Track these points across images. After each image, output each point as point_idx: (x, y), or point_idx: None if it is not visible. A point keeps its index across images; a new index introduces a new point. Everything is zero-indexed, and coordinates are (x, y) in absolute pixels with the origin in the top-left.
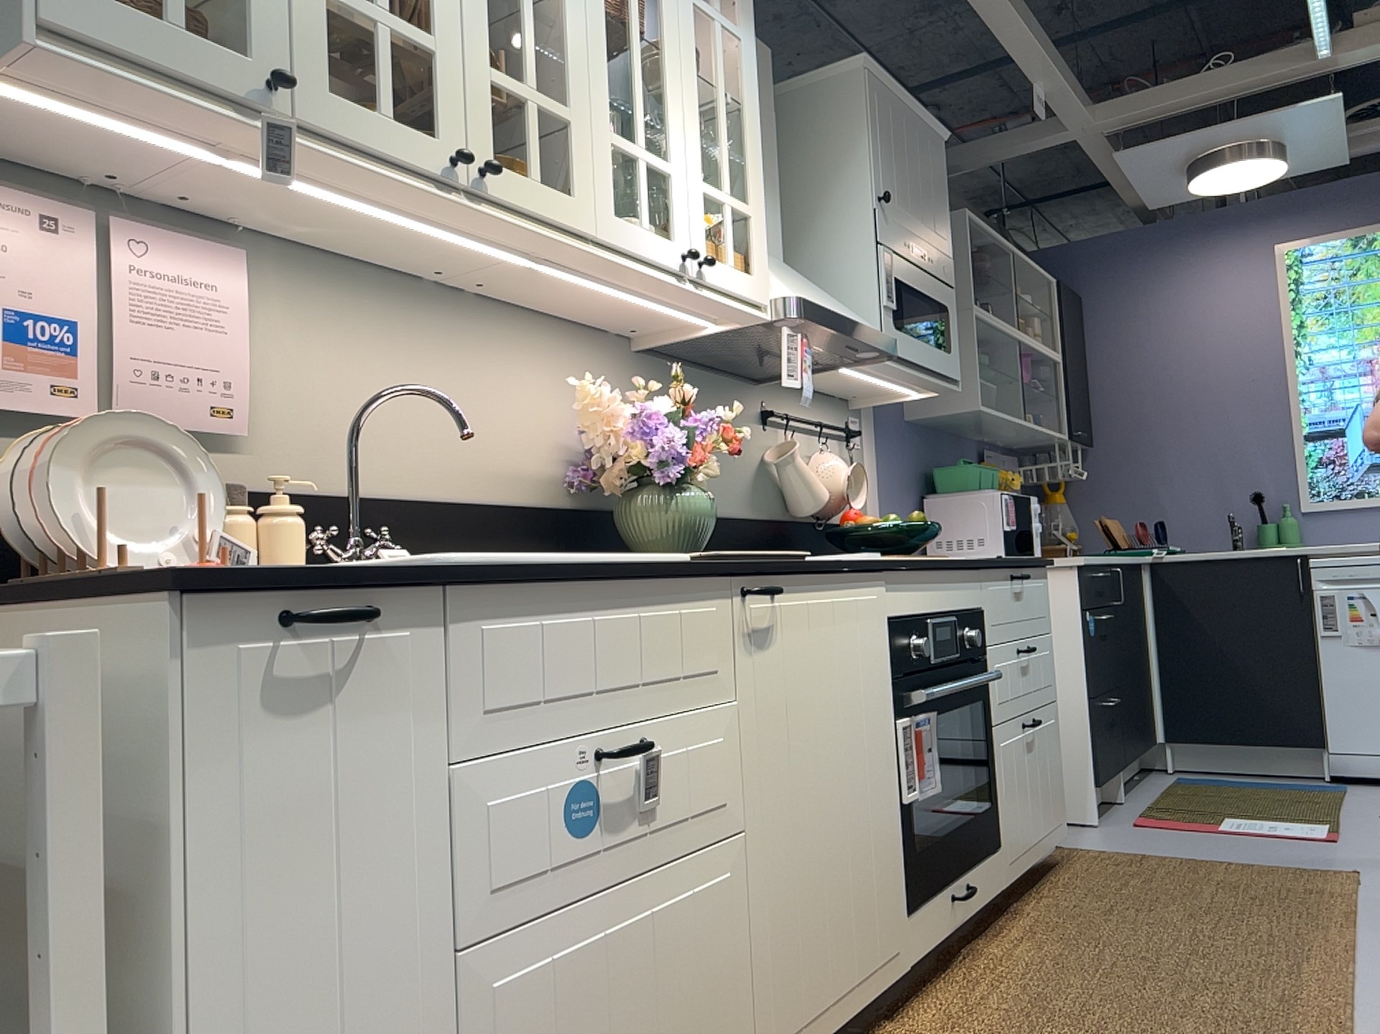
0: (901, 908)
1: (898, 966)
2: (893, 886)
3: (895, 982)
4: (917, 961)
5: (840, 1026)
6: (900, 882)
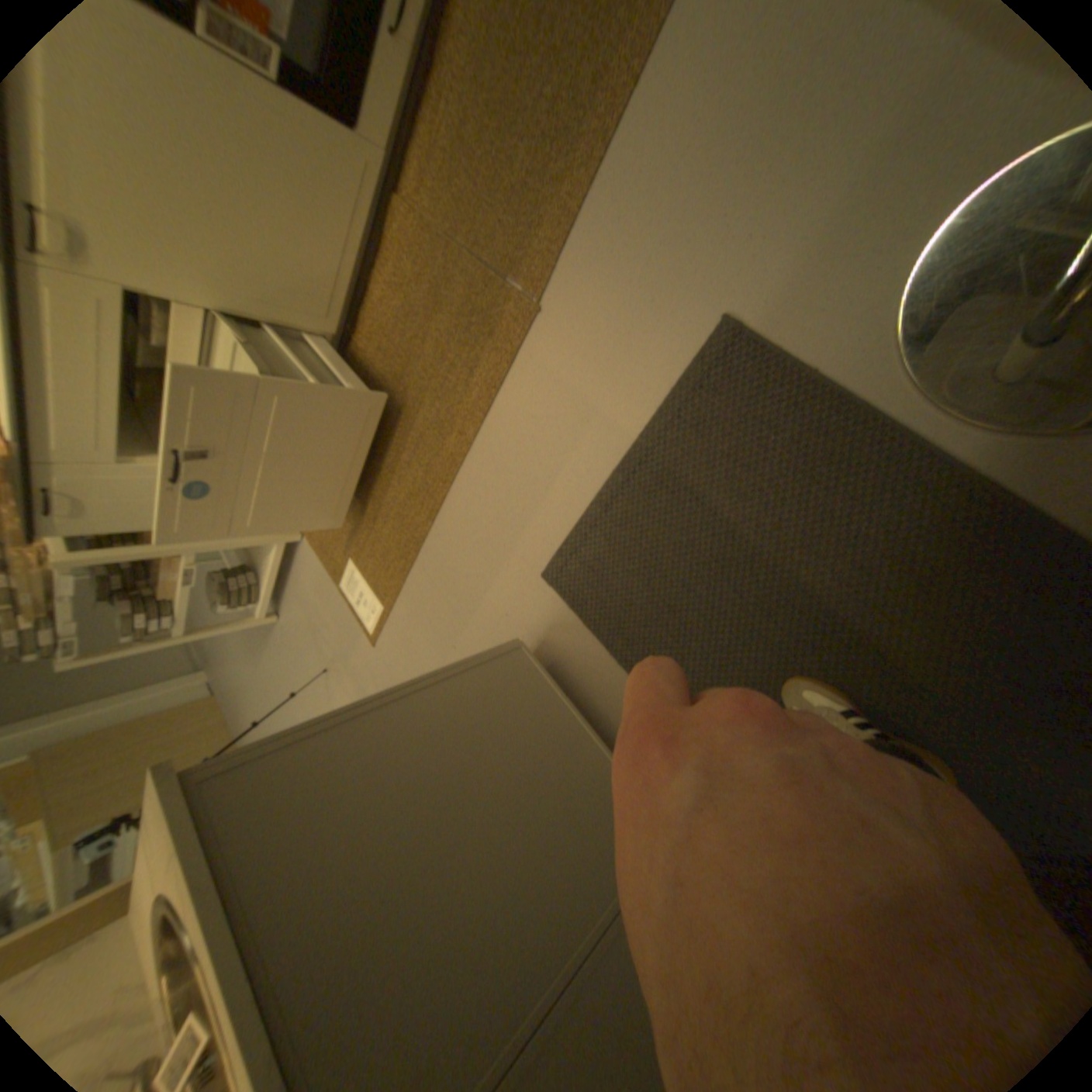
0: (343, 139)
1: (371, 170)
2: (324, 144)
3: (379, 175)
4: (389, 134)
5: (357, 255)
6: (327, 130)
